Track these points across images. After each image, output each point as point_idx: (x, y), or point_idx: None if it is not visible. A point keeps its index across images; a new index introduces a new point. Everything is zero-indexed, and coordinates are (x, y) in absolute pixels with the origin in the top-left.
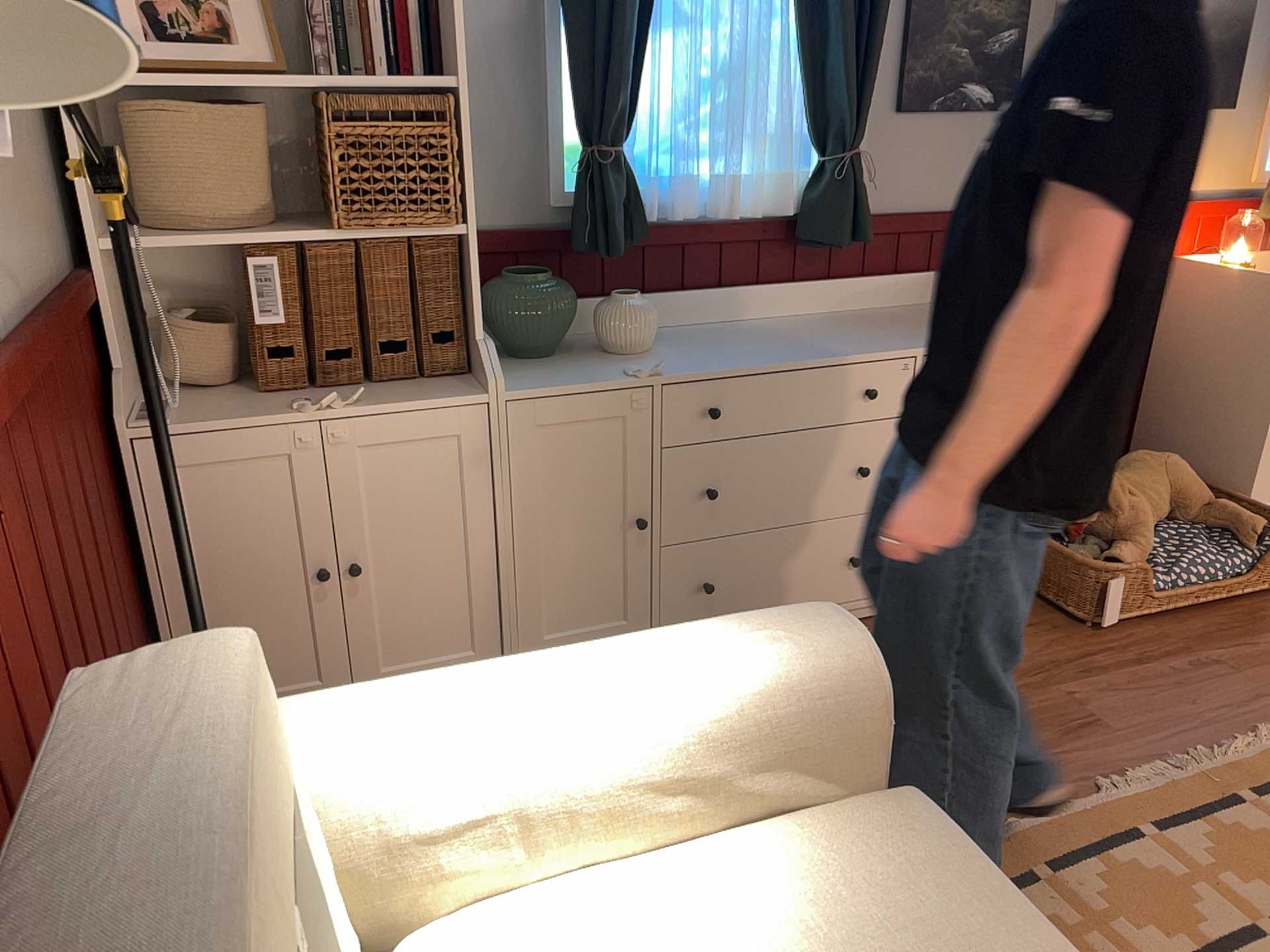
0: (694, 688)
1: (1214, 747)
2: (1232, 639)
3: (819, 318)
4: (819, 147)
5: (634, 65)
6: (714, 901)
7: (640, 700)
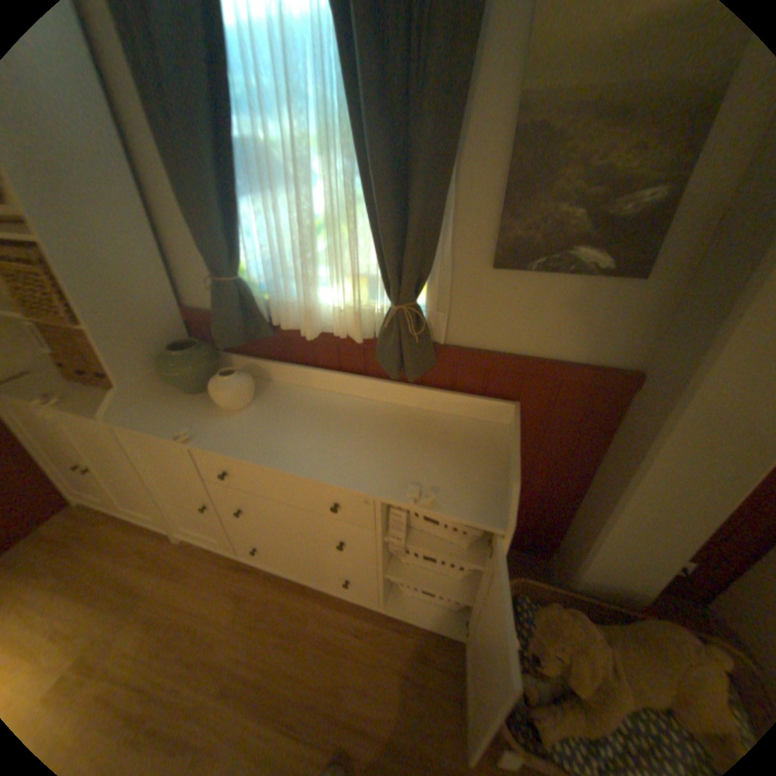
0: None
1: None
2: None
3: (398, 413)
4: (390, 294)
5: (226, 218)
6: None
7: None
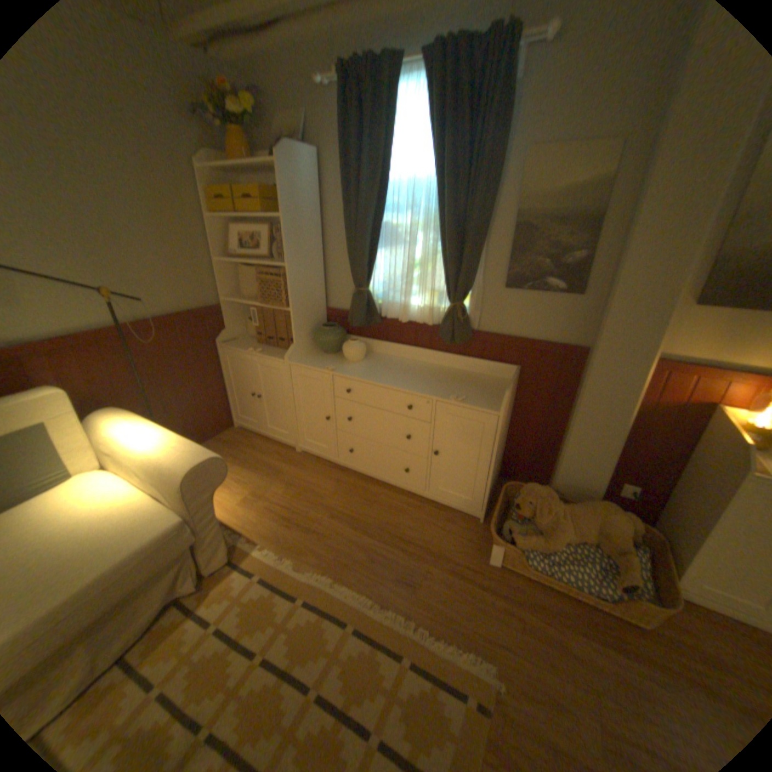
0: (150, 455)
1: (436, 641)
2: (554, 623)
3: (447, 371)
4: (449, 300)
5: (370, 260)
6: (113, 505)
7: (141, 451)
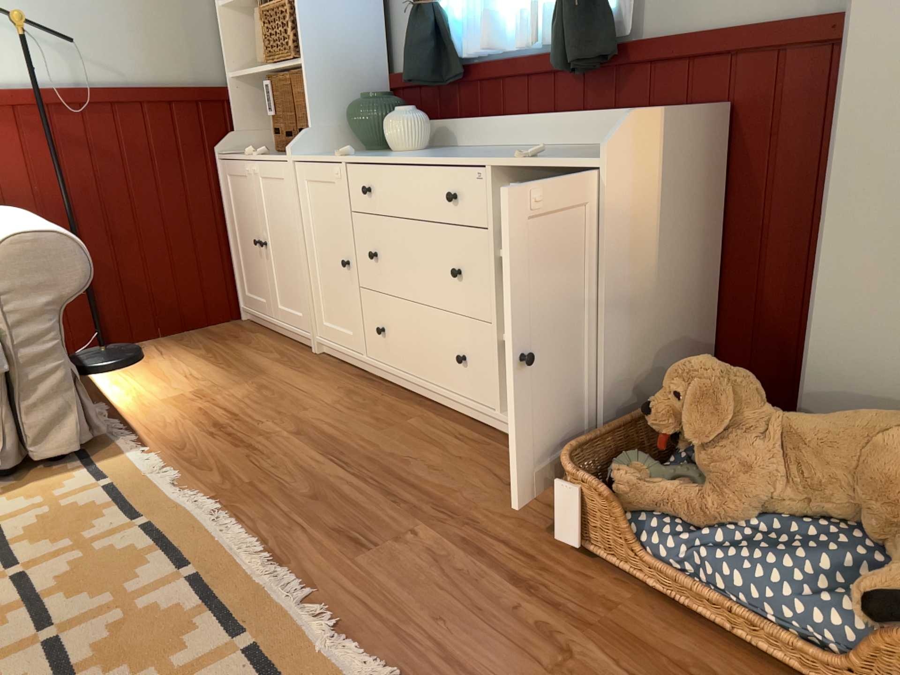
0: None
1: (338, 628)
2: None
3: (573, 147)
4: None
5: None
6: None
7: None
